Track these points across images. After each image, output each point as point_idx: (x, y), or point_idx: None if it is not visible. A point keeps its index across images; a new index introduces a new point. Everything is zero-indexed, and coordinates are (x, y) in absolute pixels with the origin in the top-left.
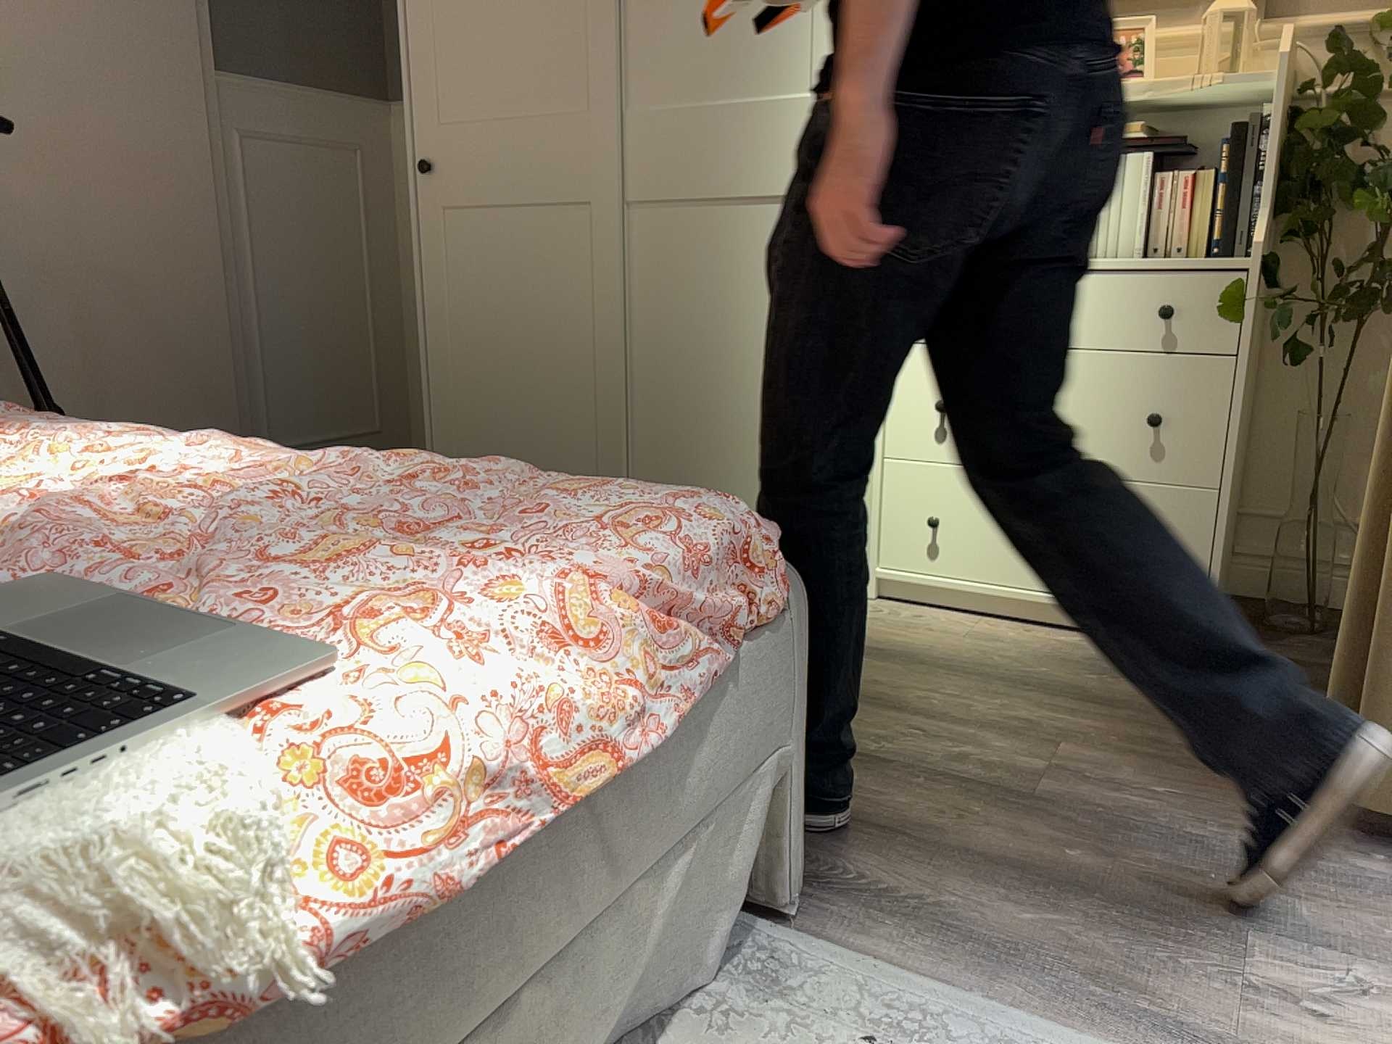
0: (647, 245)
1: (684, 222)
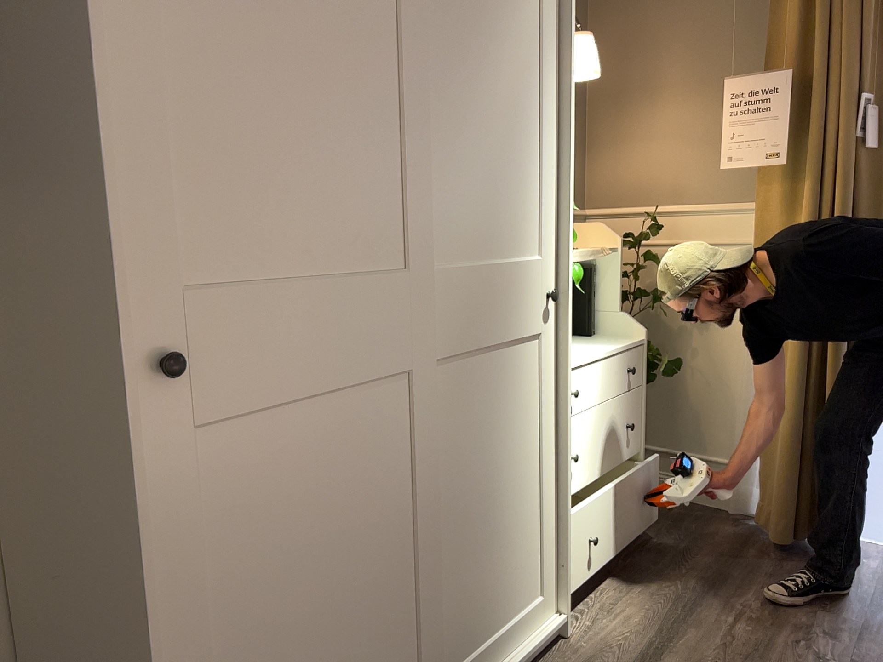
0: (447, 395)
1: (472, 367)
